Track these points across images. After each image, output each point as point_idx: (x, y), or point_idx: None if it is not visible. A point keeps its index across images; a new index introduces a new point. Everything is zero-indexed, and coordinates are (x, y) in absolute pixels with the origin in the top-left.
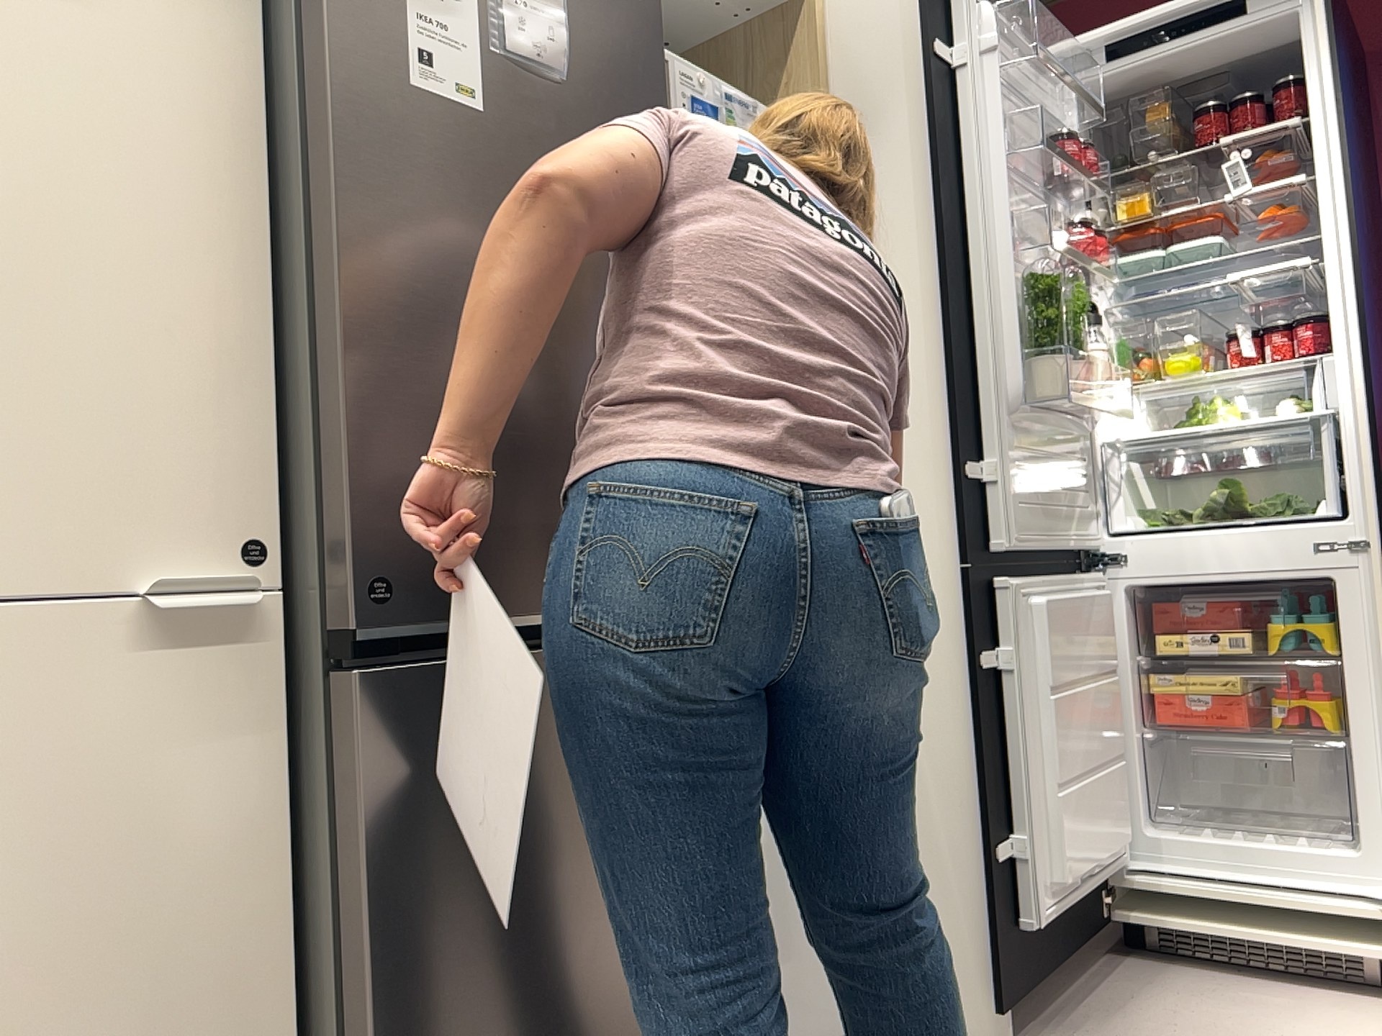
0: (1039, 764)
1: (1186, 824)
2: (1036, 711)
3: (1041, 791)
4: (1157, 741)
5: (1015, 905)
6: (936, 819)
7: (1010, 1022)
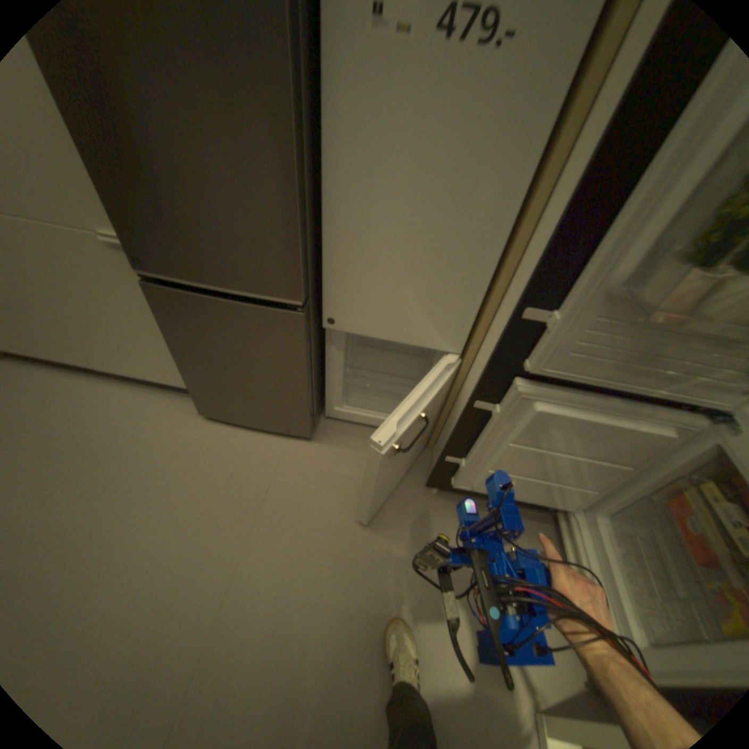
0: (489, 454)
1: (634, 536)
2: (500, 439)
3: (484, 461)
4: (661, 504)
5: (451, 473)
6: (454, 425)
7: (434, 489)
